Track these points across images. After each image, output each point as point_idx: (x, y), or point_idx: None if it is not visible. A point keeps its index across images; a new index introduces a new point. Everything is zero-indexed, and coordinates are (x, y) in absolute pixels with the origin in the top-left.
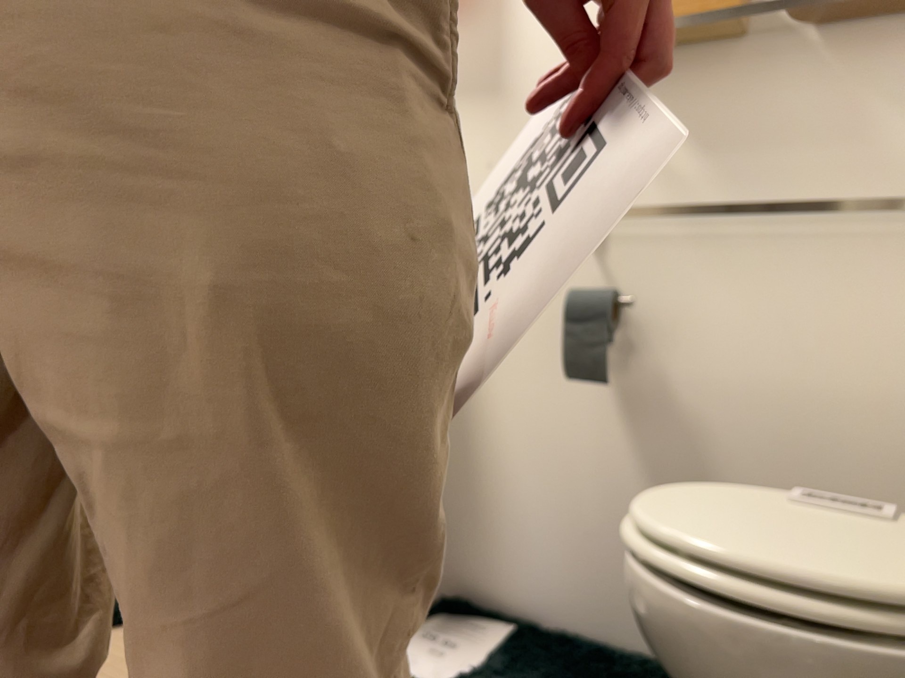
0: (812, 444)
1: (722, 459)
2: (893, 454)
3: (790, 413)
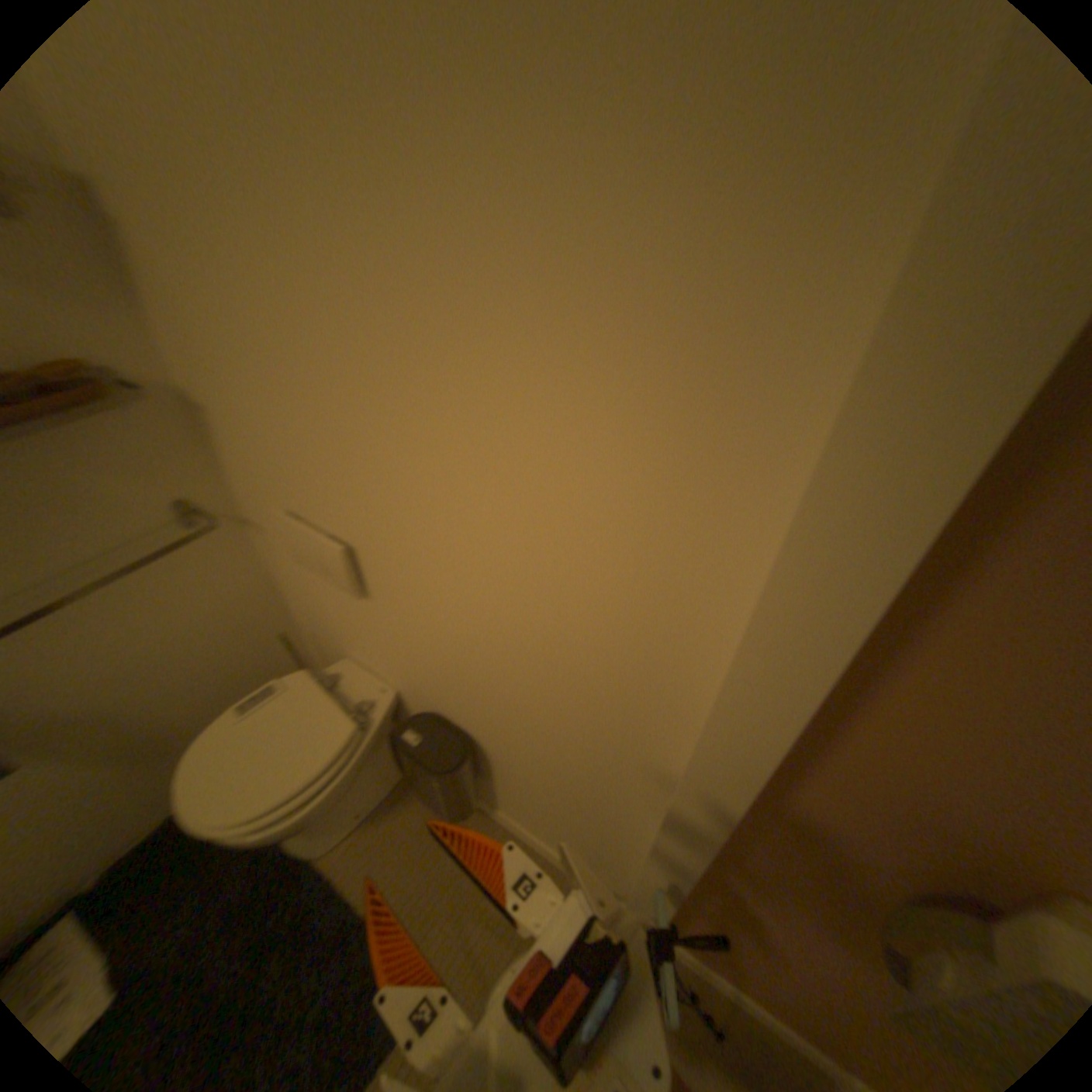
0: (172, 666)
1: (123, 716)
2: (215, 638)
3: (148, 665)
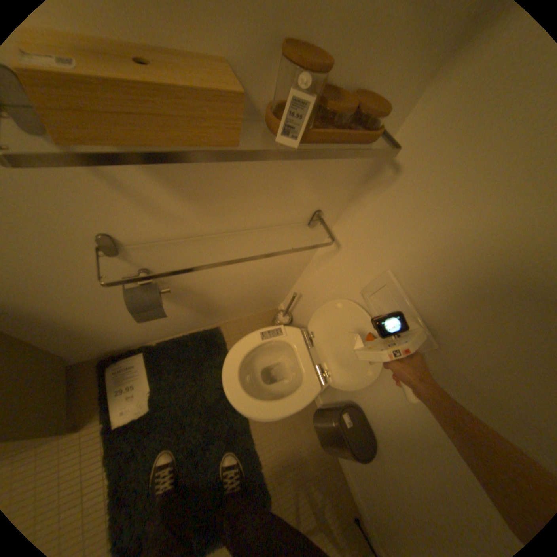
0: (245, 282)
1: (213, 294)
2: (269, 277)
3: (238, 278)
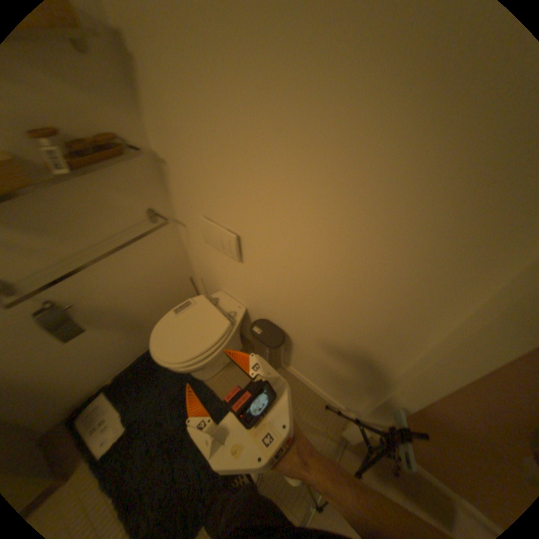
0: (144, 288)
1: (124, 310)
2: (162, 277)
3: (135, 287)
